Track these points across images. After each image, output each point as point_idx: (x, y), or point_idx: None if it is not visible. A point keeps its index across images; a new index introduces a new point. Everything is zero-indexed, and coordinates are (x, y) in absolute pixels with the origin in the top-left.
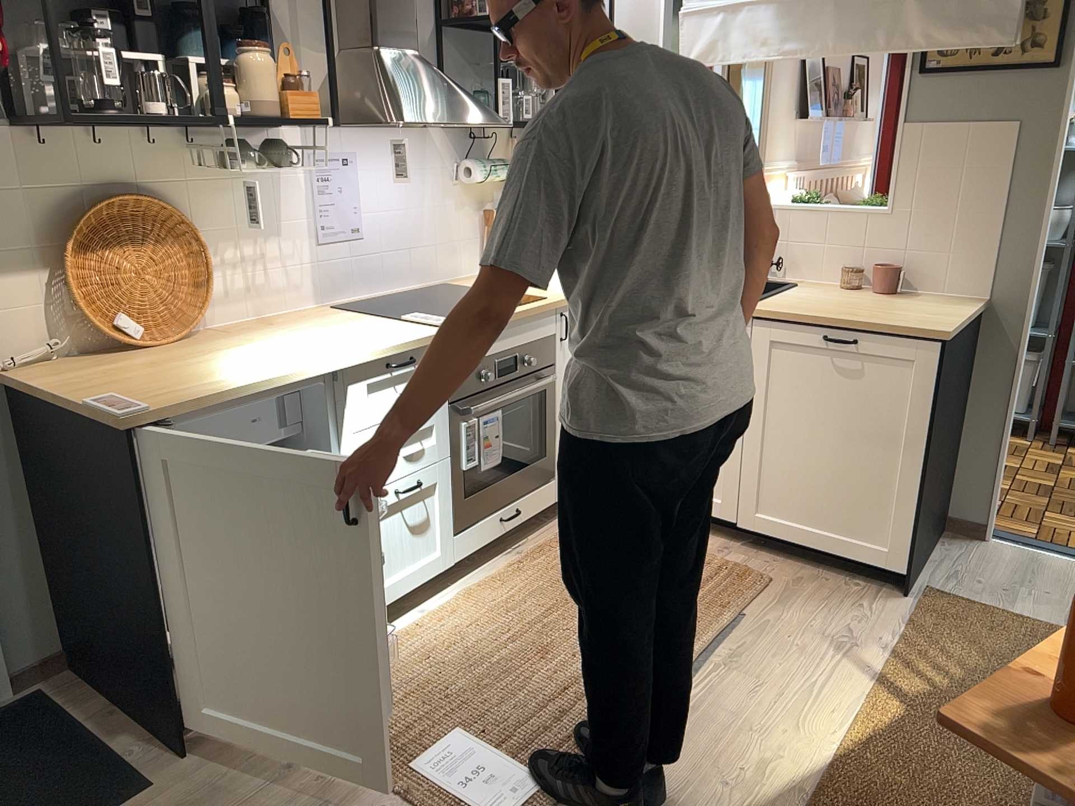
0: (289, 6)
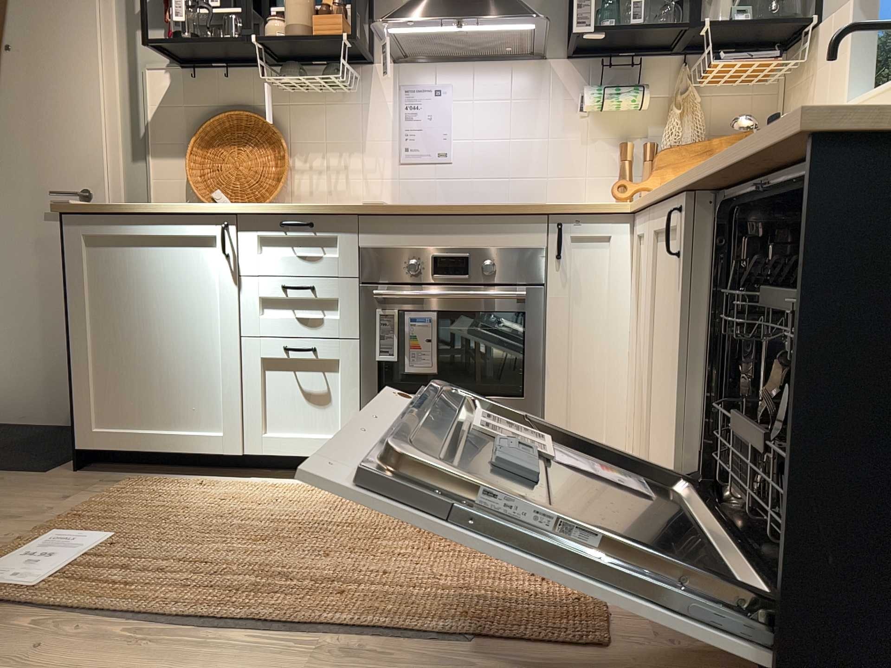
0: None
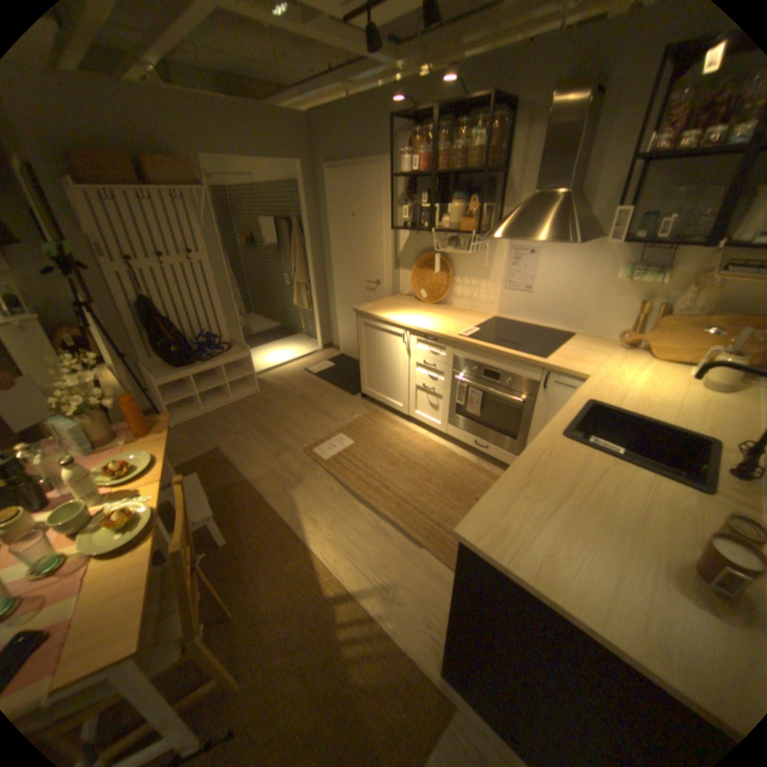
0: (519, 170)
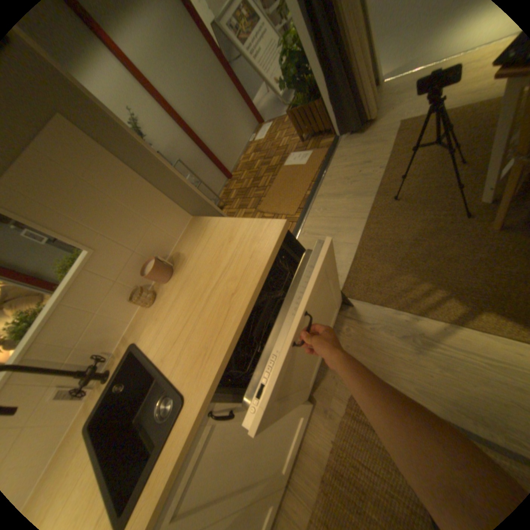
0: None
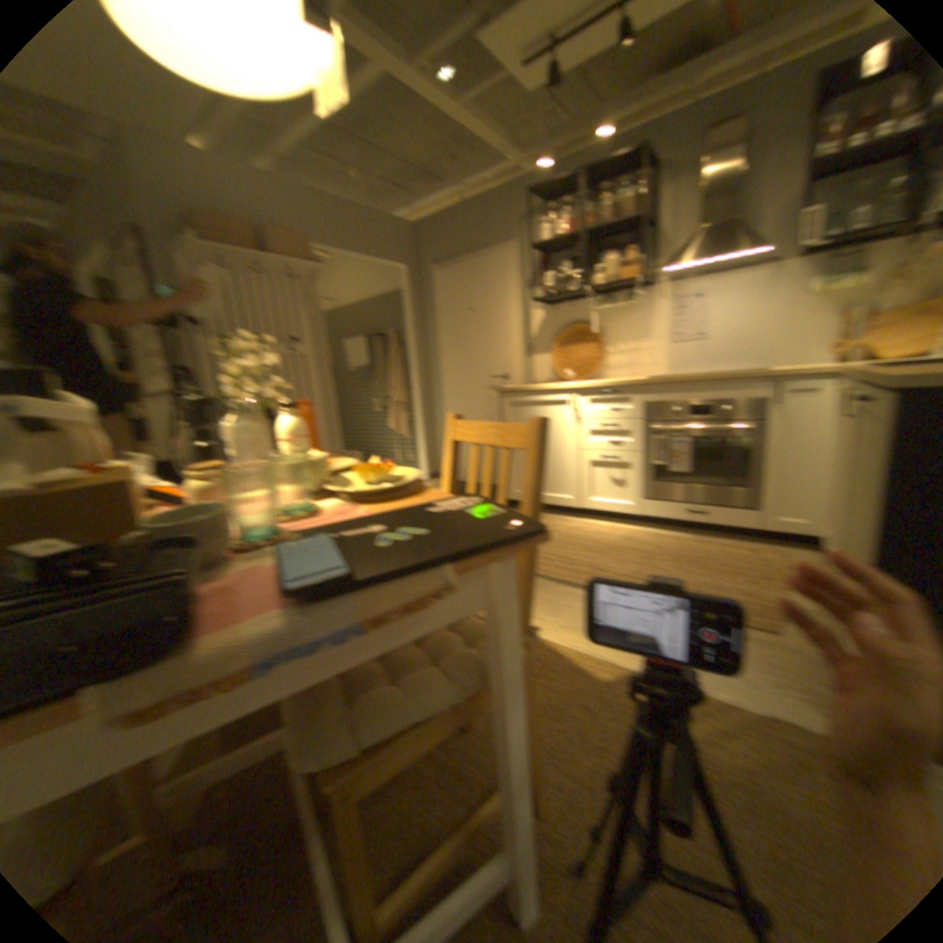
0: (669, 222)
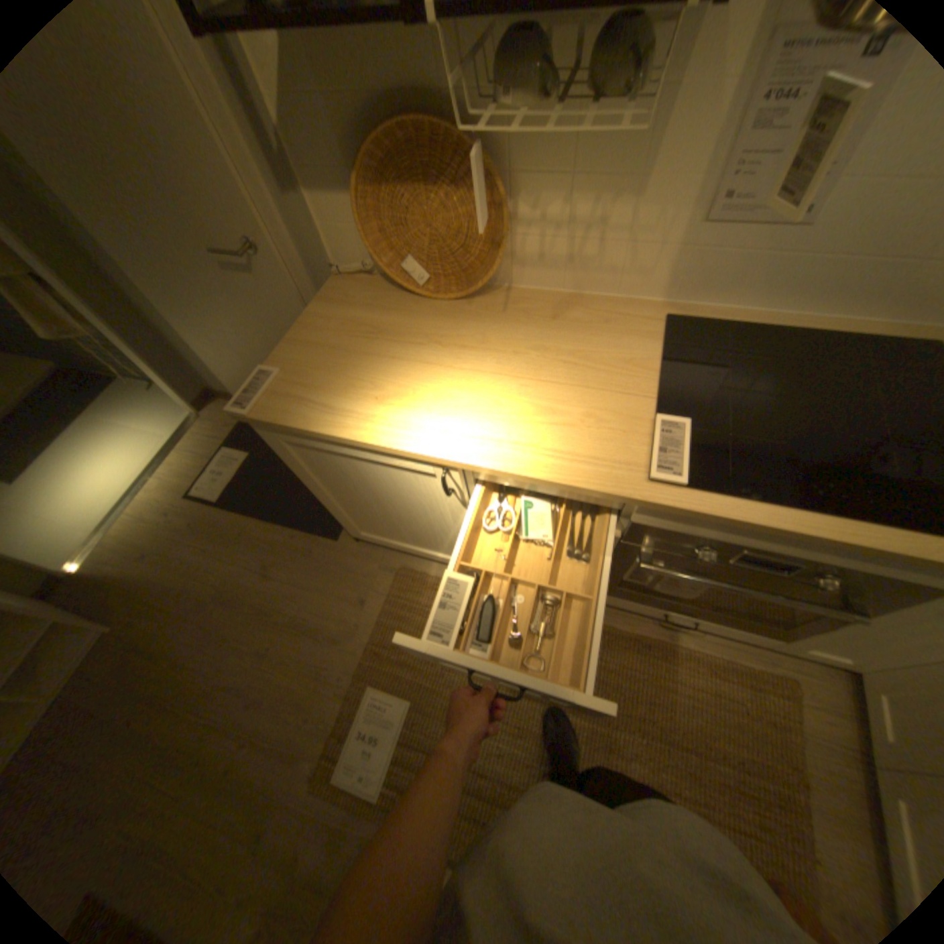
0: None
